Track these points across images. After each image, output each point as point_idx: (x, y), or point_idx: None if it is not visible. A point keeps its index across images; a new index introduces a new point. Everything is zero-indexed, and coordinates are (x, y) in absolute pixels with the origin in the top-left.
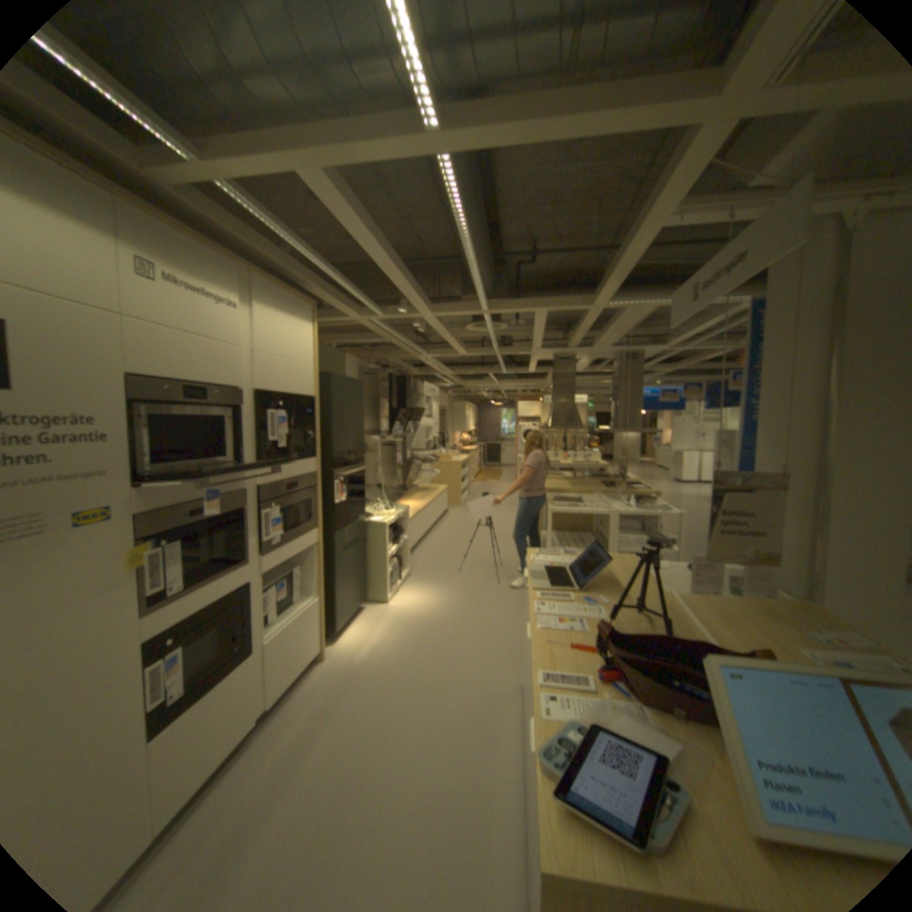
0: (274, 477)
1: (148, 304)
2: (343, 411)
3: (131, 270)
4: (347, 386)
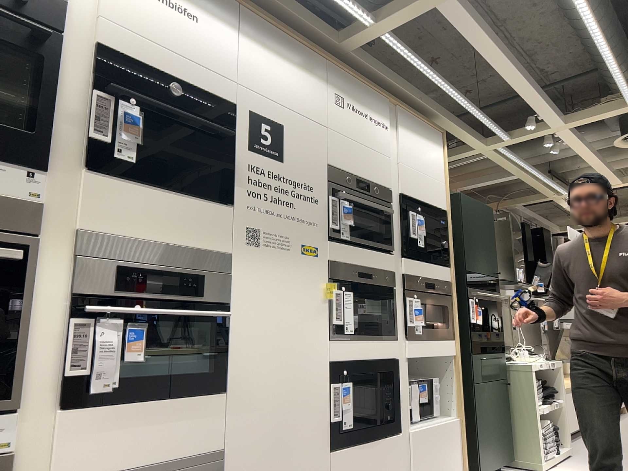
0: (416, 271)
1: (340, 122)
2: (473, 232)
3: (333, 102)
4: (476, 209)
